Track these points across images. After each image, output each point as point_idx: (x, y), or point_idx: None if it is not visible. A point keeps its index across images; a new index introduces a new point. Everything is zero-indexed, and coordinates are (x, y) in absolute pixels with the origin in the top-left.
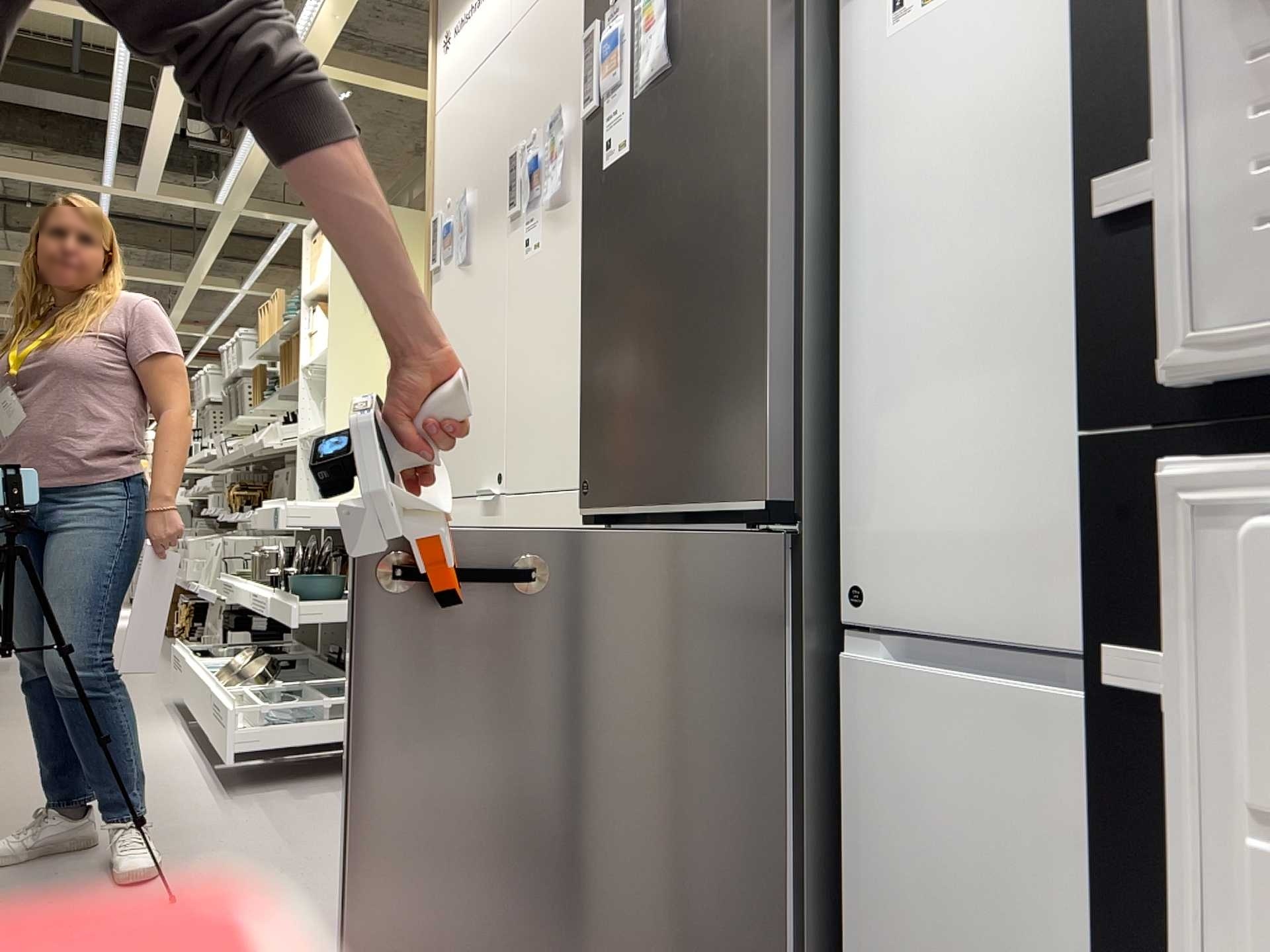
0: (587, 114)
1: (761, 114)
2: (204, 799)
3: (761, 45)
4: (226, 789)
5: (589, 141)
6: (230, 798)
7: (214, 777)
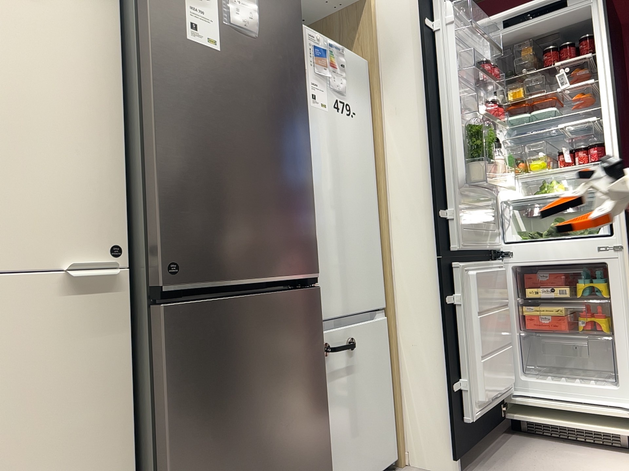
0: None
1: (304, 106)
2: None
3: (302, 77)
4: None
5: None
6: None
7: None
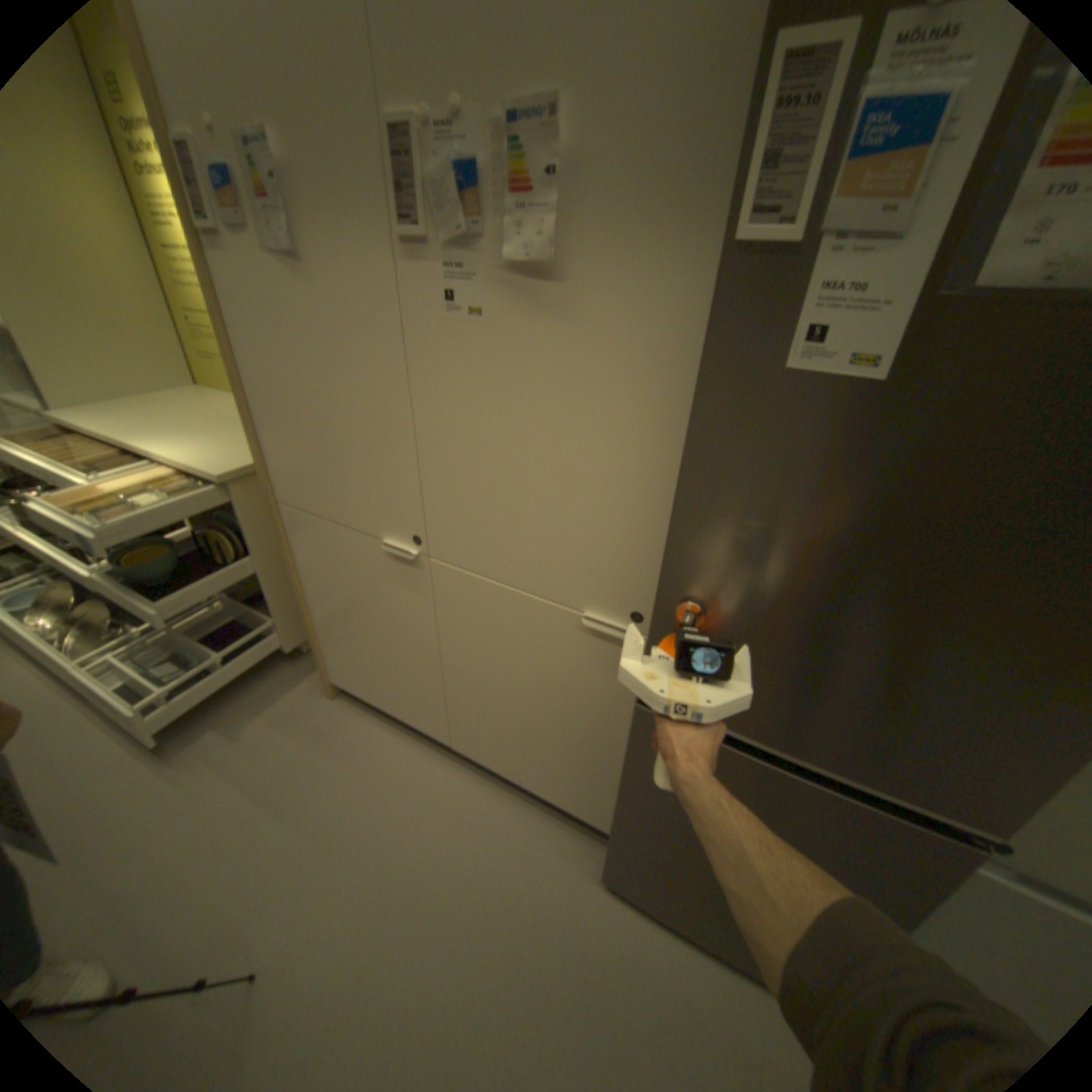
0: (755, 231)
1: None
2: (141, 775)
3: None
4: (150, 748)
5: (743, 282)
6: (166, 763)
7: (122, 733)
